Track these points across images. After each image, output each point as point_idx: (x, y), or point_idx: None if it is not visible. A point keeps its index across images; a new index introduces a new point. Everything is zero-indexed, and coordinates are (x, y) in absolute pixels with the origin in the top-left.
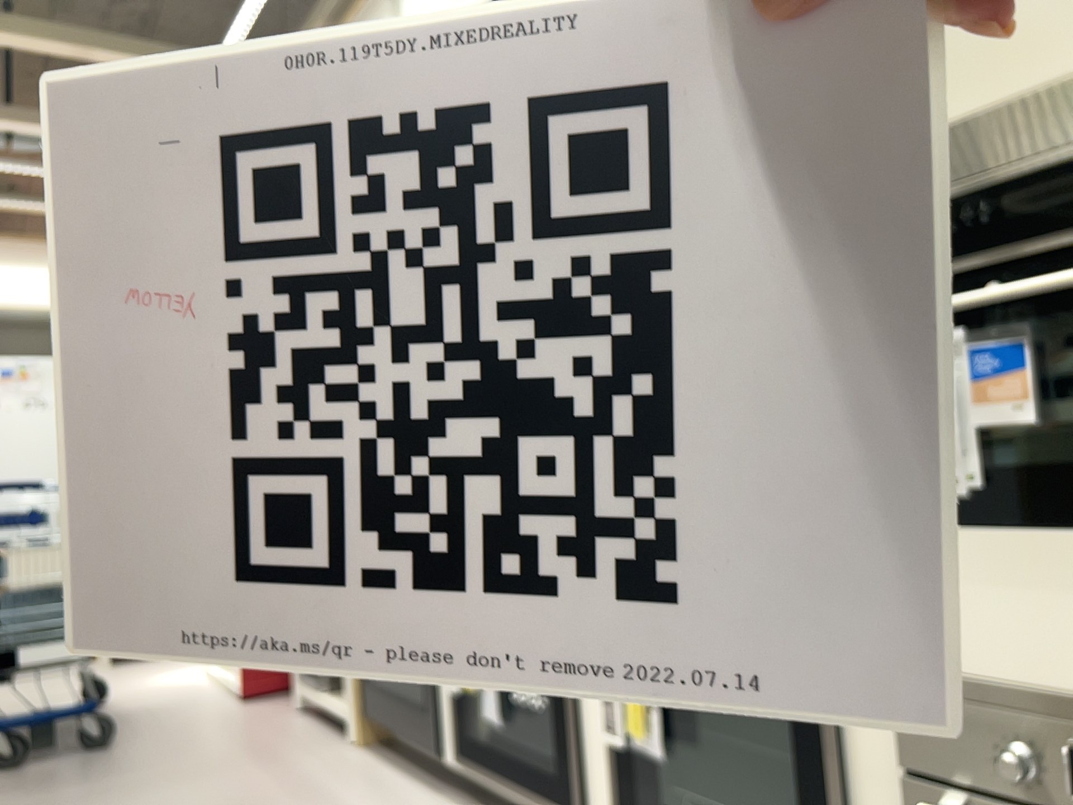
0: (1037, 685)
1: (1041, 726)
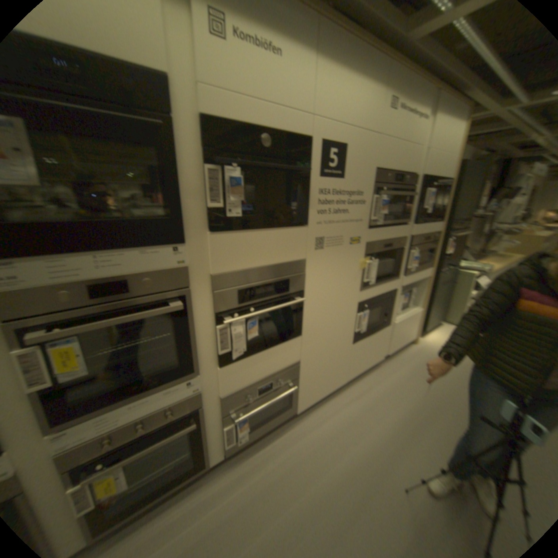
0: (249, 383)
1: (249, 390)
